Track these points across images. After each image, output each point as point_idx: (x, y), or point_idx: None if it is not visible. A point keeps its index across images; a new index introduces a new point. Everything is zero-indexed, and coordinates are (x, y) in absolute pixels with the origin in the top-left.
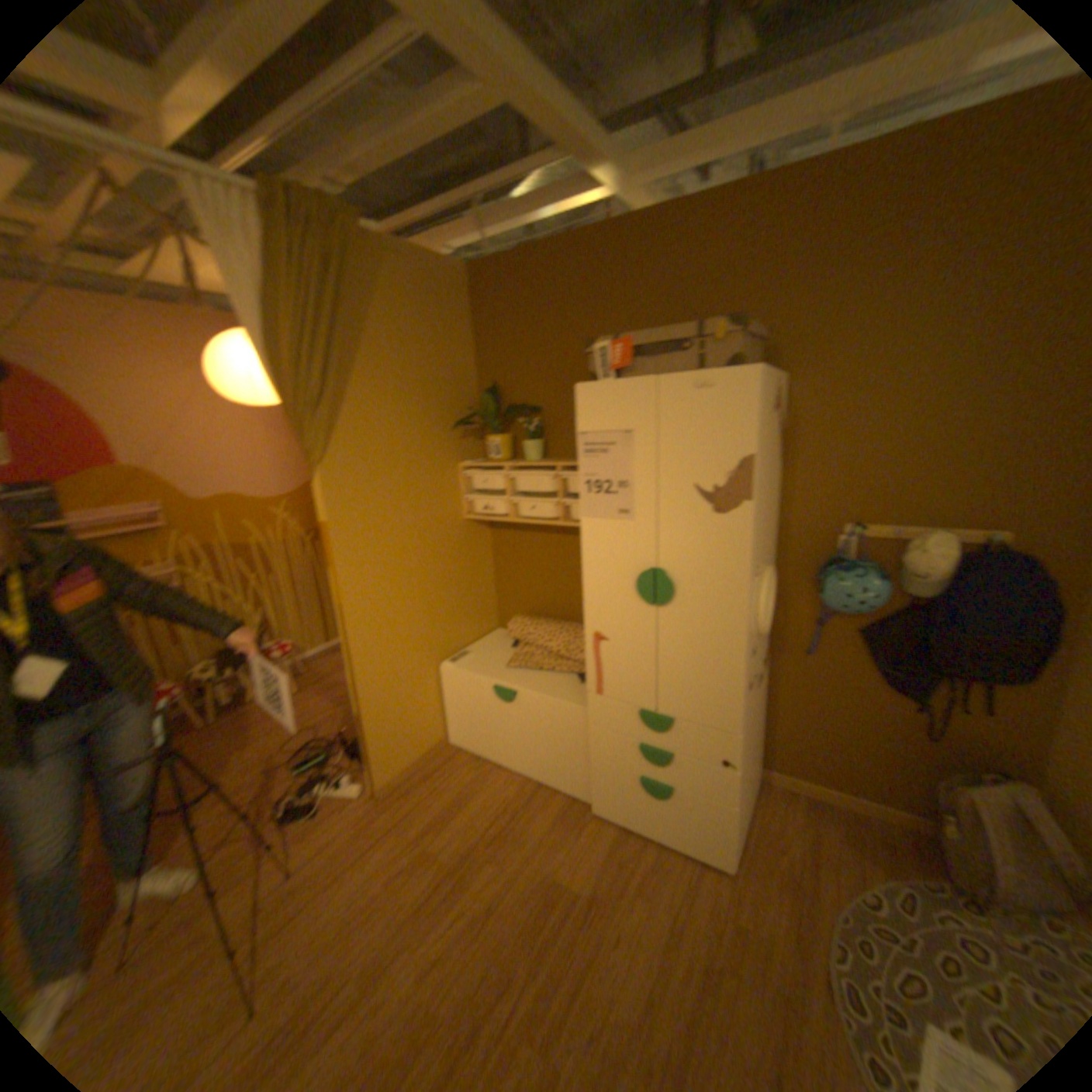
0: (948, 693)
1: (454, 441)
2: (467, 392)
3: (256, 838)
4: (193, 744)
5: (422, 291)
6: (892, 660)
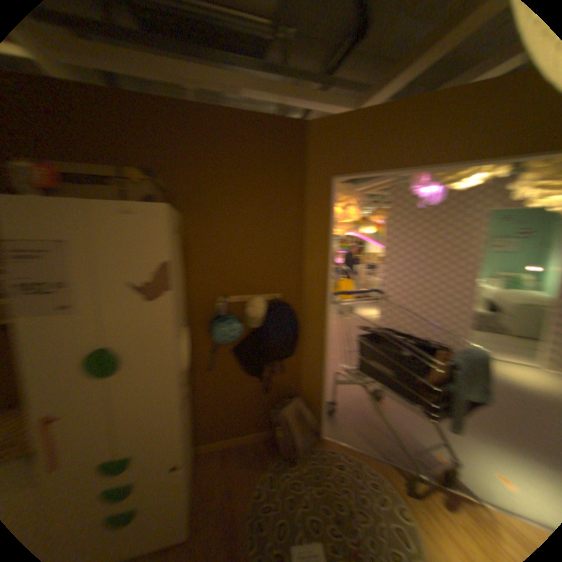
0: (266, 369)
1: None
2: None
3: None
4: None
5: None
6: (244, 361)
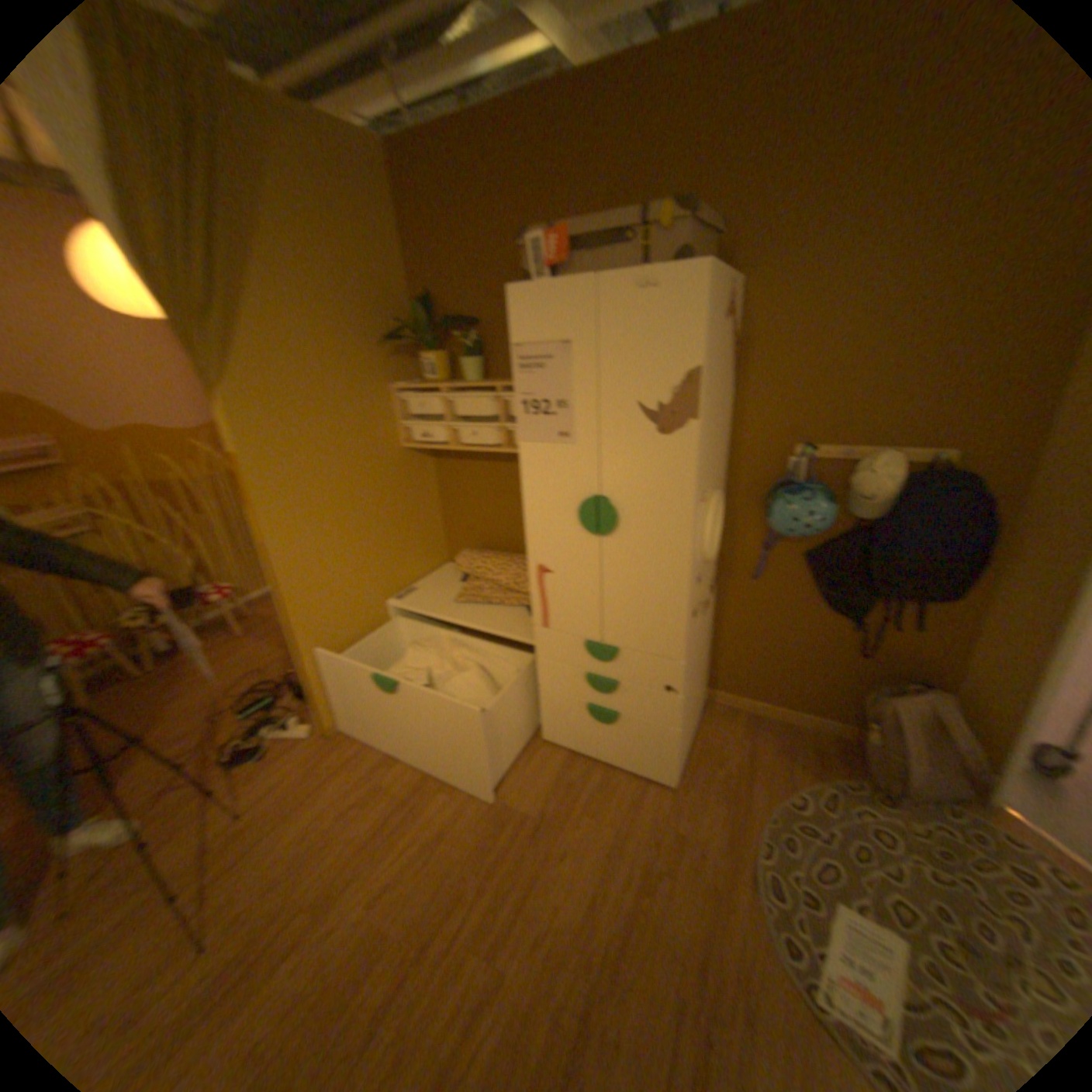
0: (883, 612)
1: (382, 358)
2: (394, 300)
3: (200, 782)
4: (129, 692)
5: (327, 169)
6: (833, 582)
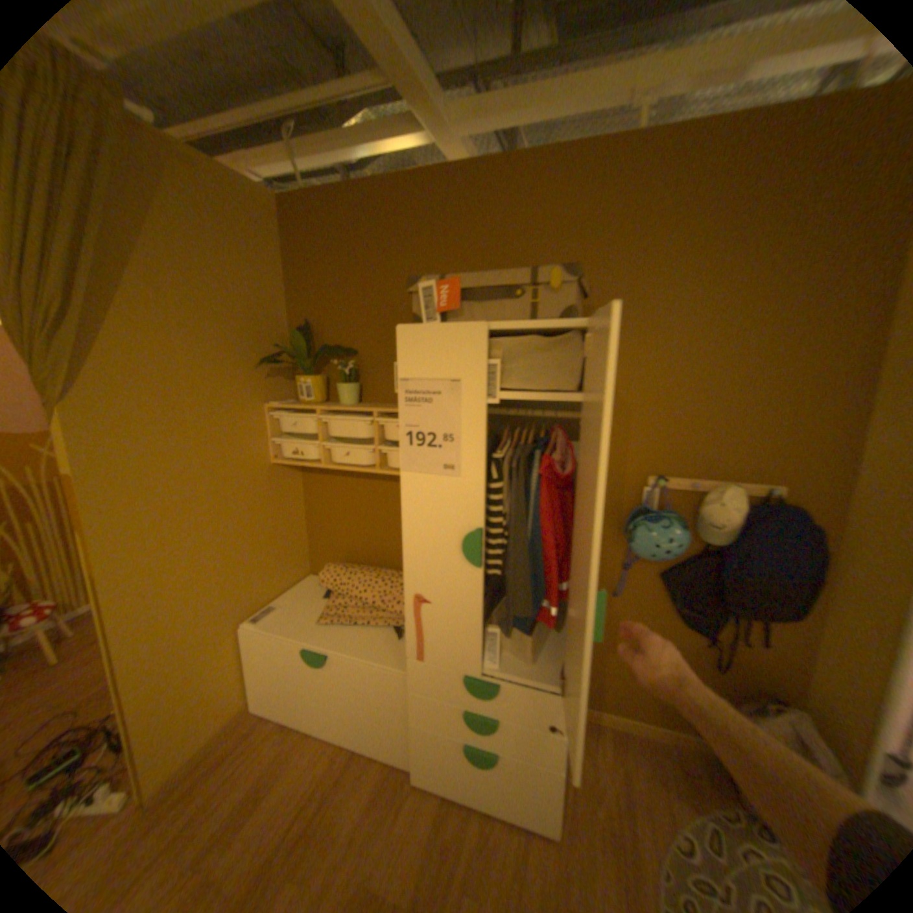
0: (733, 629)
1: (260, 379)
2: (277, 328)
3: None
4: None
5: (222, 212)
6: (688, 601)
